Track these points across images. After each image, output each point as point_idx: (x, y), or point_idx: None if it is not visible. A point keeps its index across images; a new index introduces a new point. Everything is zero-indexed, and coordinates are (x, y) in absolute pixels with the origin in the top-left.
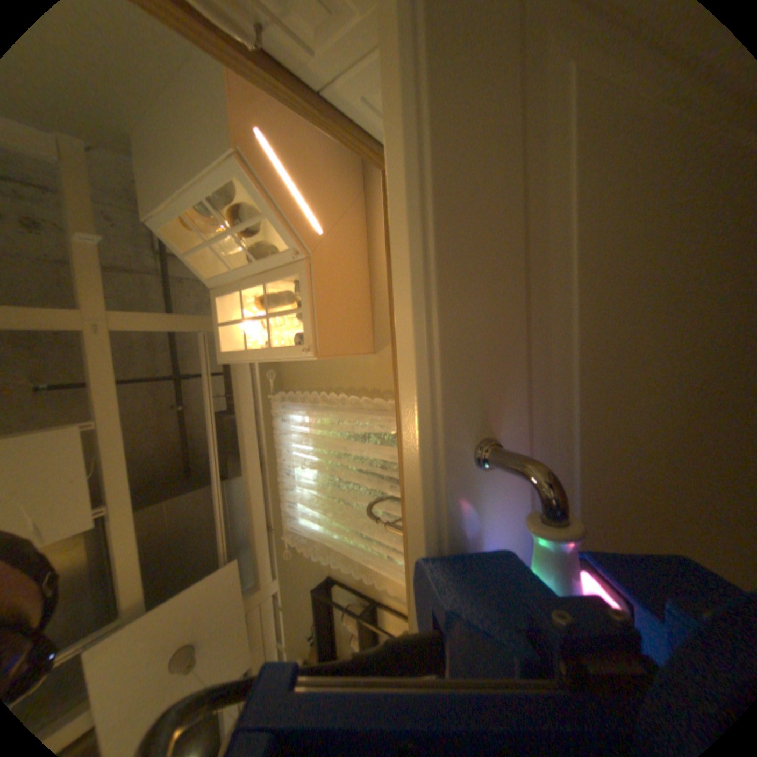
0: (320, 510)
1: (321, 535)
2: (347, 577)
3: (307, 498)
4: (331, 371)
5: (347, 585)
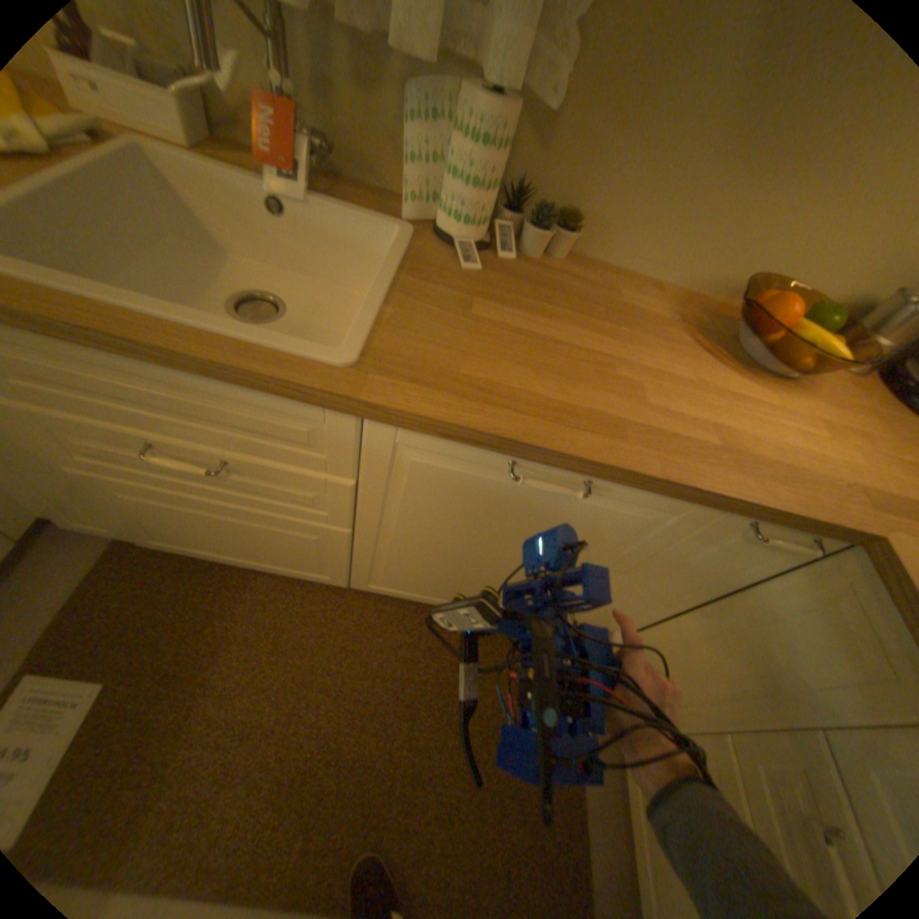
0: None
1: None
2: None
3: None
4: None
5: None
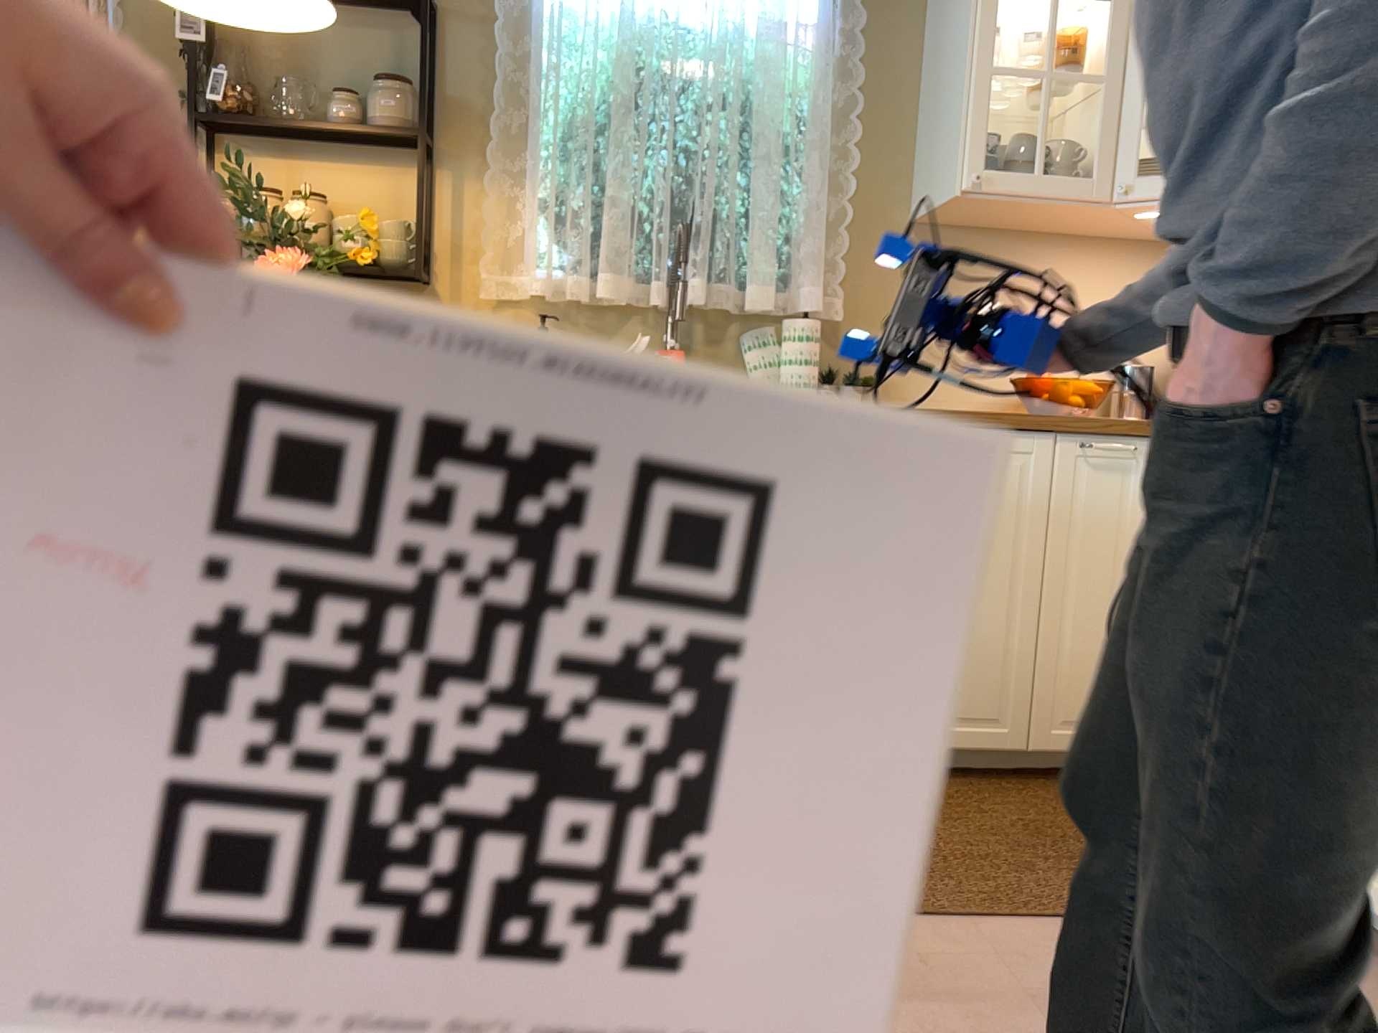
0: (622, 61)
1: (554, 40)
2: (455, 79)
3: (631, 8)
4: (887, 114)
5: (437, 77)
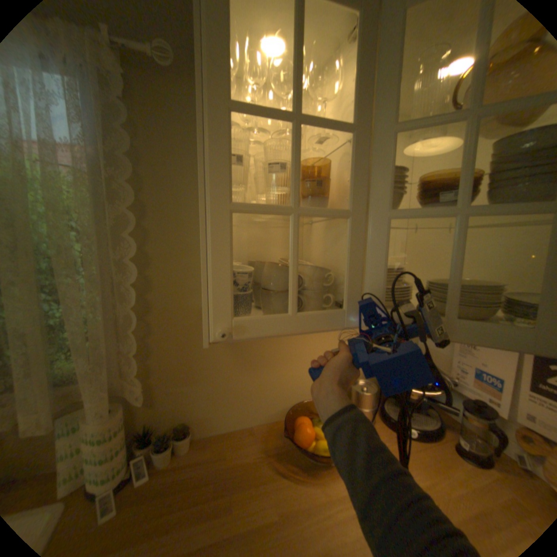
0: None
1: None
2: None
3: None
4: (173, 226)
5: None
